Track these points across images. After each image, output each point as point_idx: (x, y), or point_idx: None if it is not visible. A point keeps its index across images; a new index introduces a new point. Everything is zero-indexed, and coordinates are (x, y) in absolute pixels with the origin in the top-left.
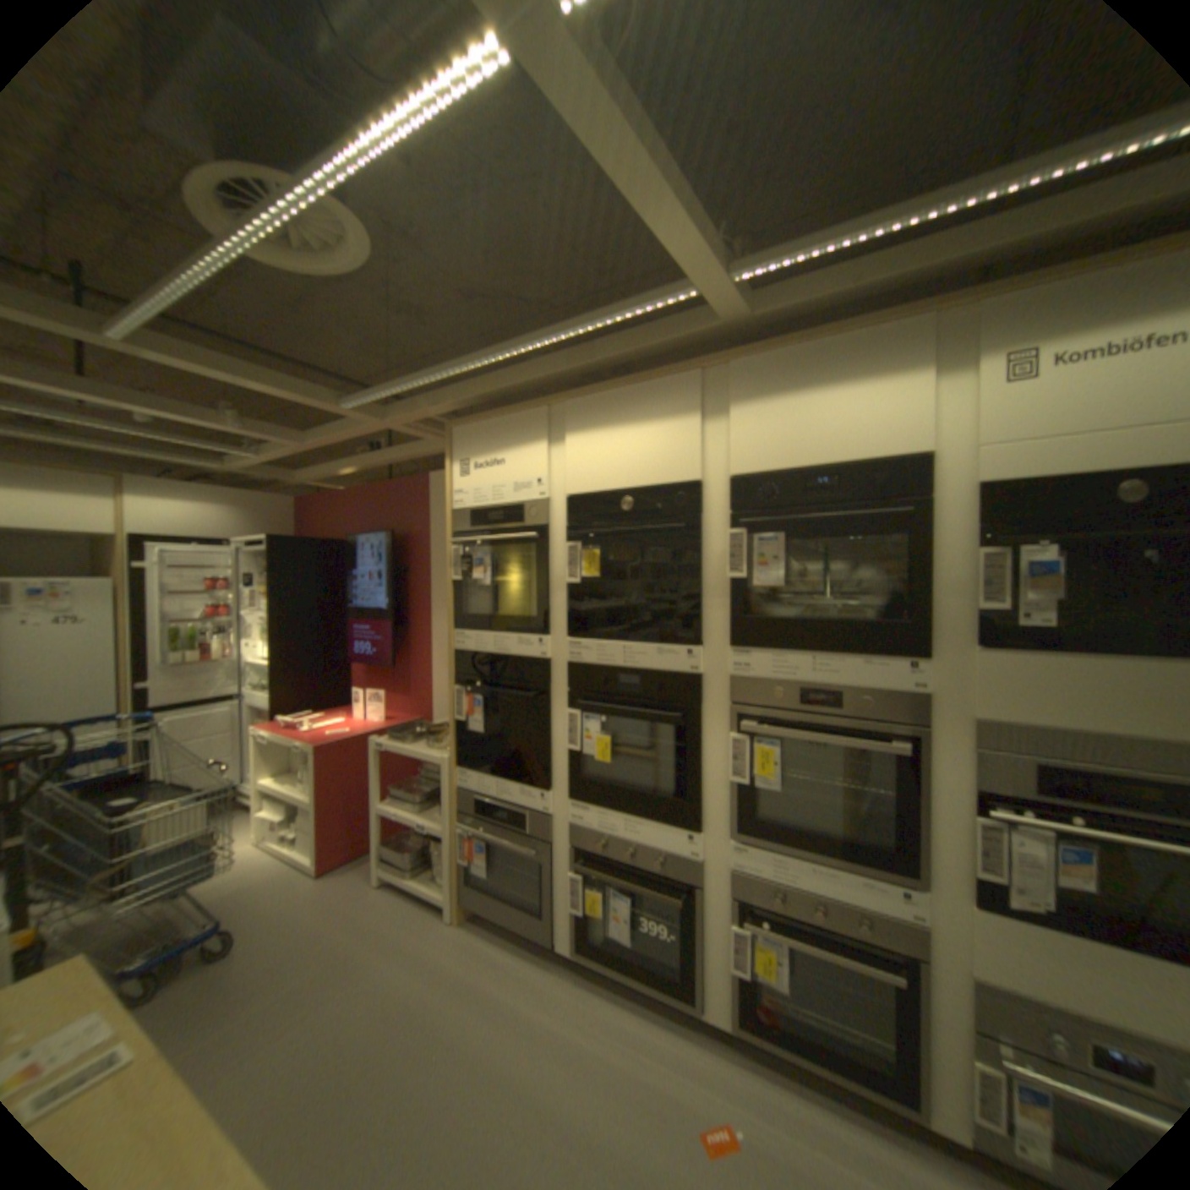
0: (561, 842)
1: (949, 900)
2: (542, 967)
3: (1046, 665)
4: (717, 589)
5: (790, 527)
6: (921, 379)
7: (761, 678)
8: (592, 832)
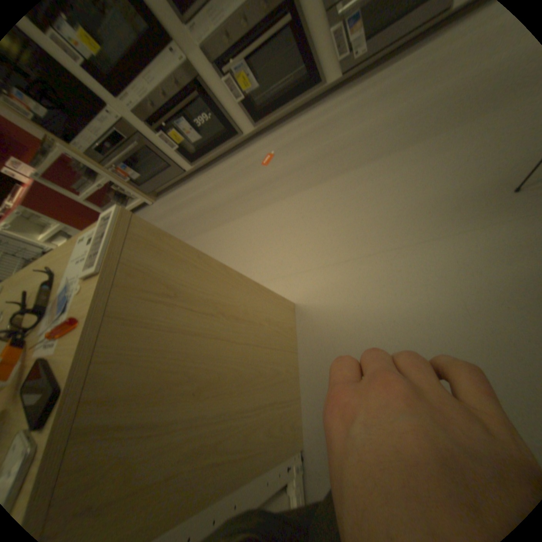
0: (138, 122)
1: None
2: (189, 179)
3: None
4: None
5: None
6: None
7: None
8: (138, 99)
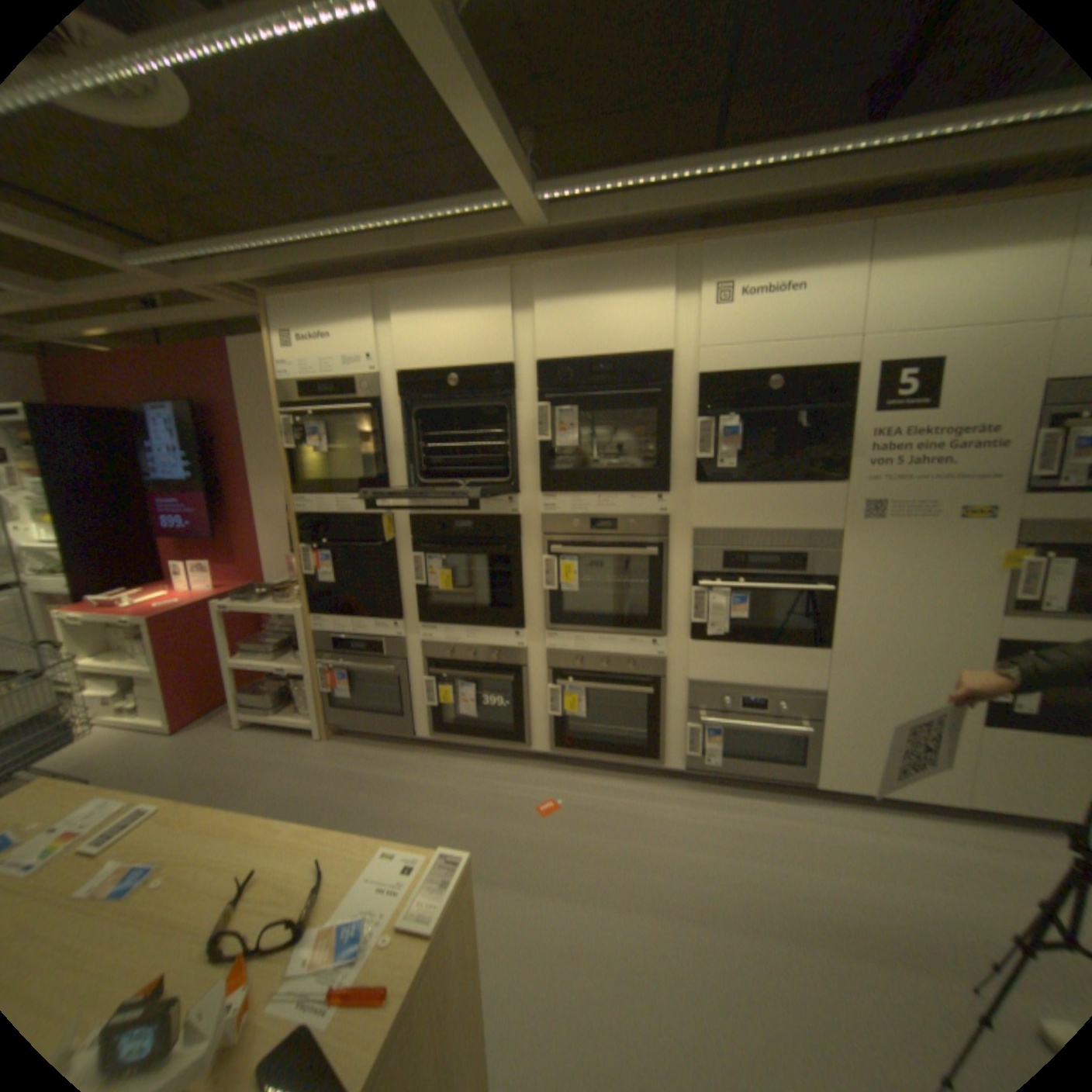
0: (415, 657)
1: (675, 639)
2: (406, 750)
3: (729, 492)
4: (530, 451)
5: (581, 403)
6: (666, 297)
7: (563, 515)
8: (441, 643)
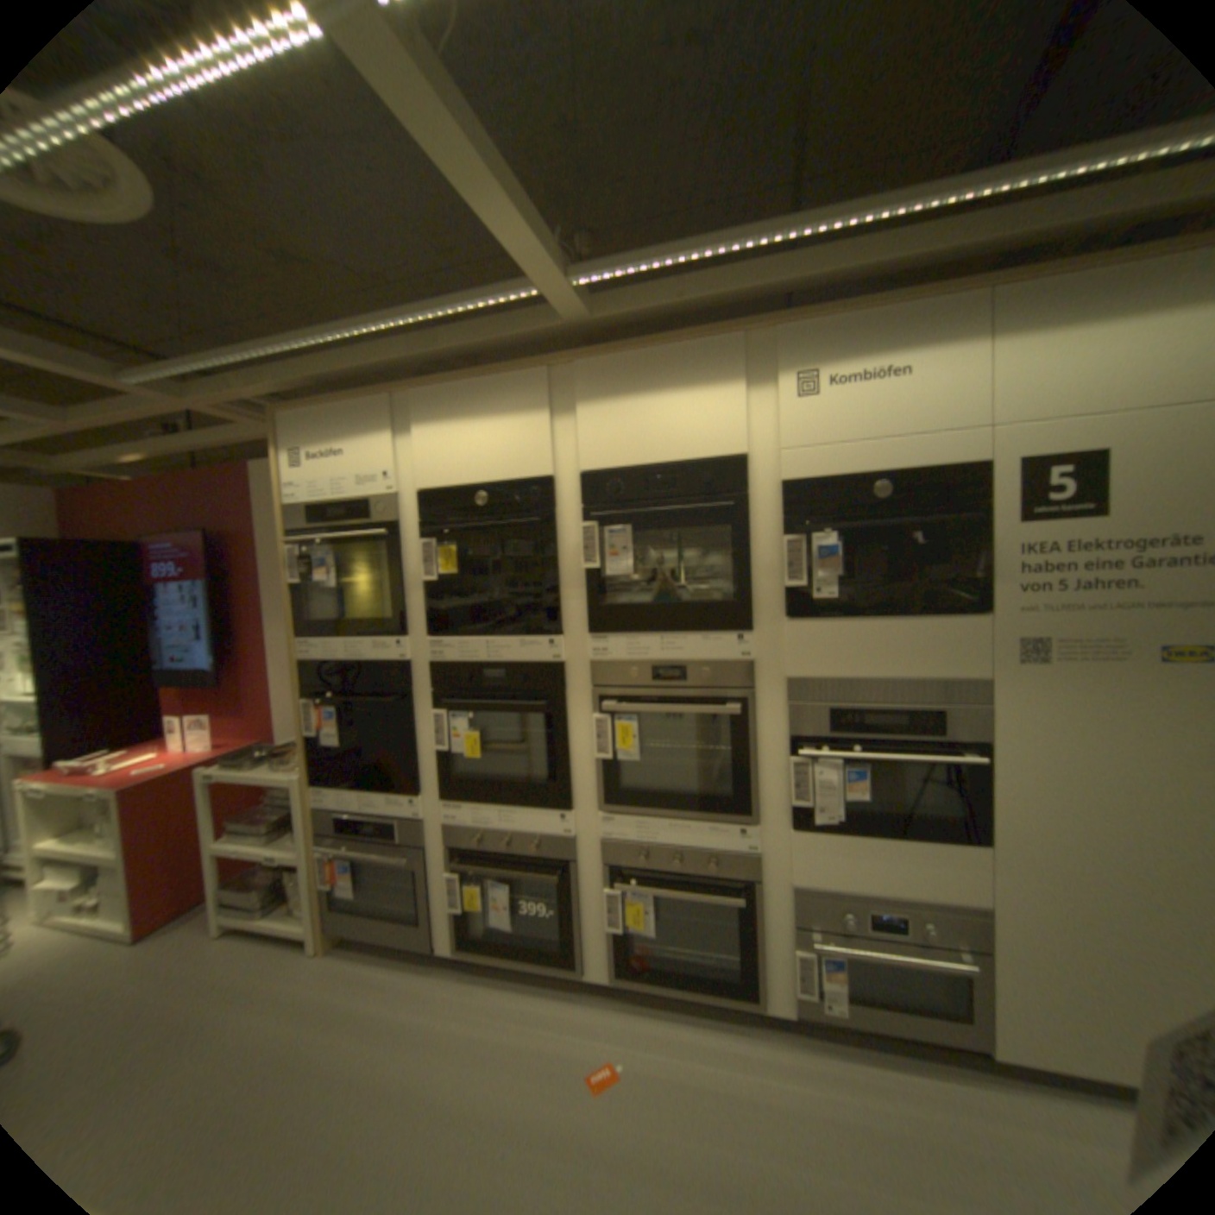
0: (433, 846)
1: (771, 829)
2: (421, 974)
3: (831, 630)
4: (573, 581)
5: (634, 521)
6: (734, 392)
7: (616, 661)
8: (465, 829)
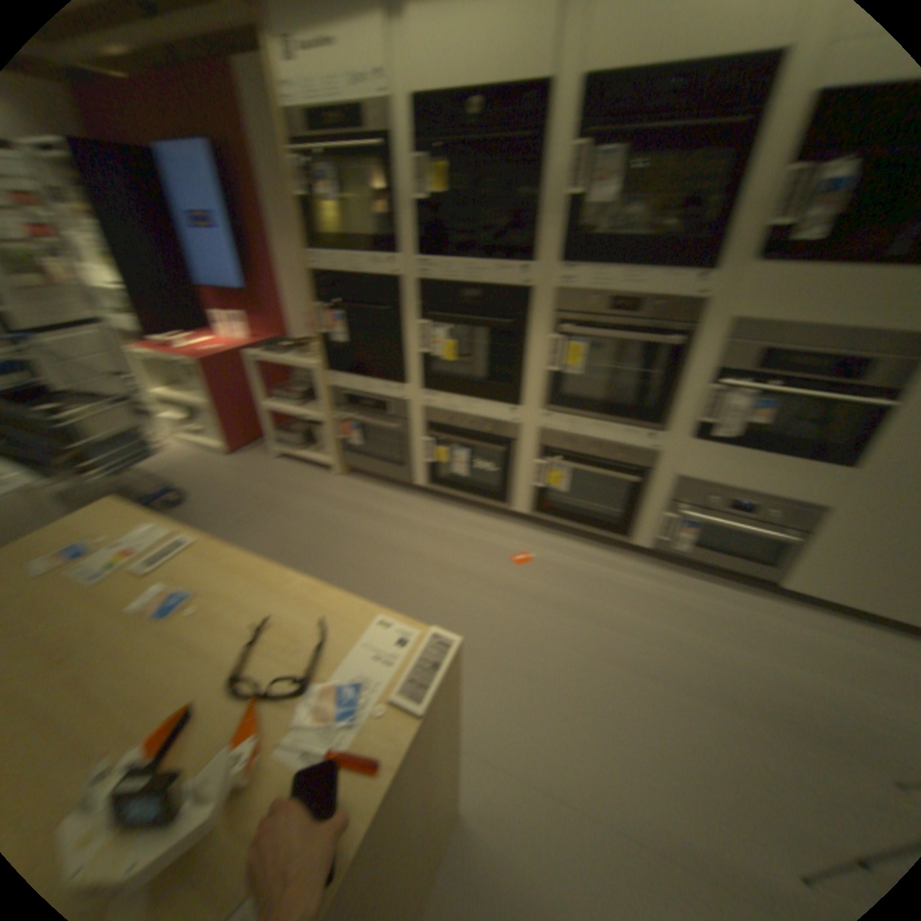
0: (421, 417)
1: (678, 434)
2: (411, 491)
3: (801, 272)
4: (559, 206)
5: (636, 138)
6: None
7: (585, 288)
8: (445, 409)
